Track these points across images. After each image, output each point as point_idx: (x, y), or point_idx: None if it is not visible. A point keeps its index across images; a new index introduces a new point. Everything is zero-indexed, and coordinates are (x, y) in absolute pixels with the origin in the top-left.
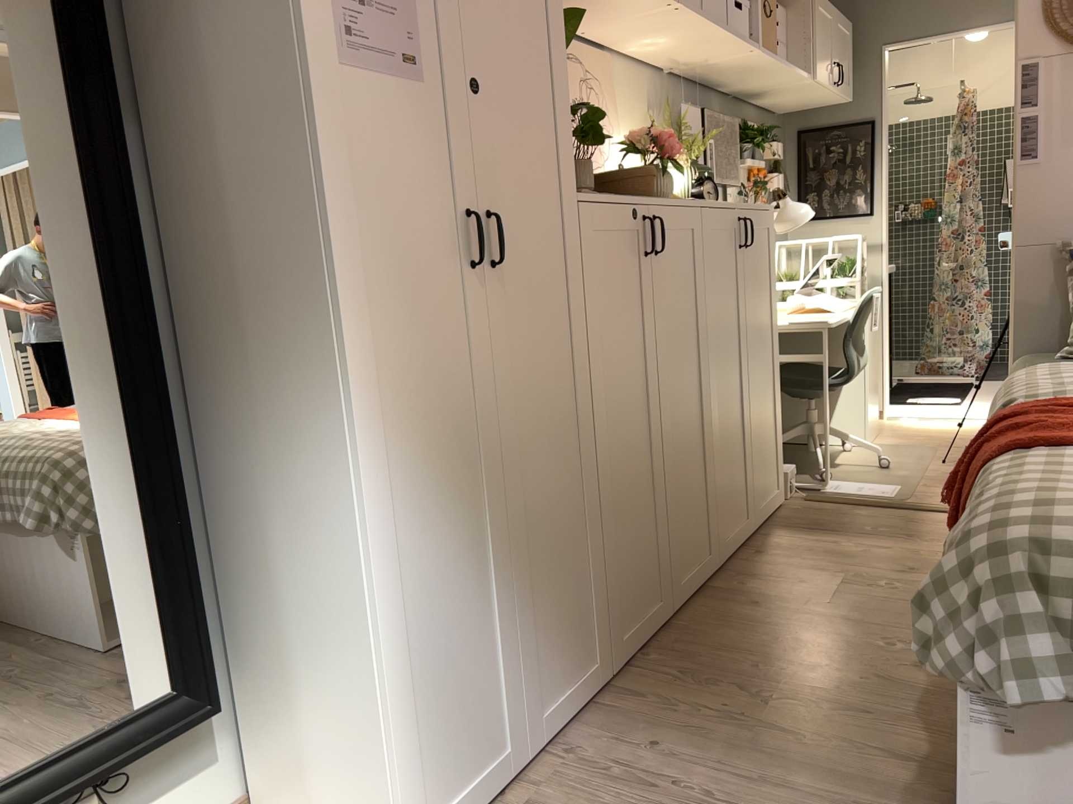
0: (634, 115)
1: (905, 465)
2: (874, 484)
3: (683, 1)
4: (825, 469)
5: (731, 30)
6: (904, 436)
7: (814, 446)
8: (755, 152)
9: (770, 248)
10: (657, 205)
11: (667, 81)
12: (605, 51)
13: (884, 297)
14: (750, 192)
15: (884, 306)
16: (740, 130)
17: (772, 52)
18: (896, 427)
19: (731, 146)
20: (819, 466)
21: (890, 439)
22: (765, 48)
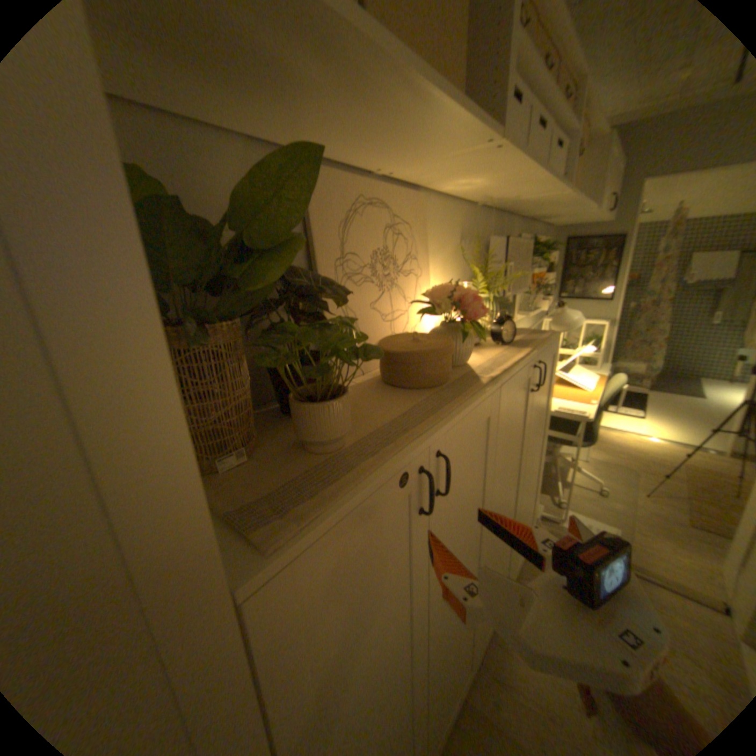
0: (450, 249)
1: (621, 499)
2: (601, 525)
3: (512, 136)
4: (564, 501)
5: (553, 171)
6: (614, 456)
7: (558, 482)
8: (541, 258)
9: (555, 368)
10: (449, 430)
11: (483, 215)
12: (424, 192)
13: (611, 356)
14: (535, 295)
15: (610, 360)
16: (535, 246)
17: (579, 190)
18: (607, 443)
19: (526, 259)
20: (560, 500)
21: (605, 459)
22: (576, 187)
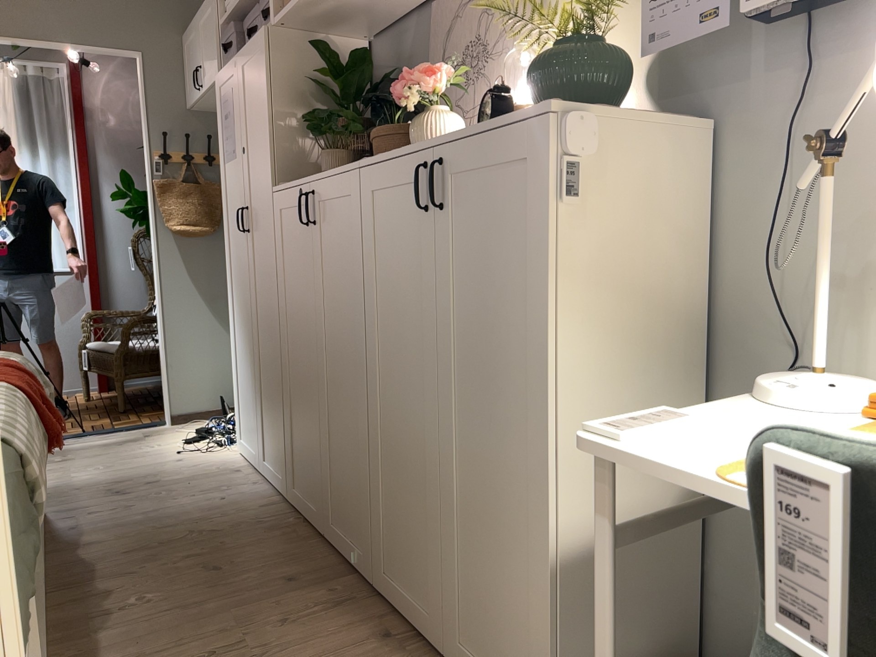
0: None
1: None
2: None
3: None
4: None
5: None
6: None
7: None
8: None
9: (548, 209)
10: (317, 182)
11: None
12: None
13: None
14: None
15: None
16: None
17: None
18: None
19: None
20: None
21: None
22: None
